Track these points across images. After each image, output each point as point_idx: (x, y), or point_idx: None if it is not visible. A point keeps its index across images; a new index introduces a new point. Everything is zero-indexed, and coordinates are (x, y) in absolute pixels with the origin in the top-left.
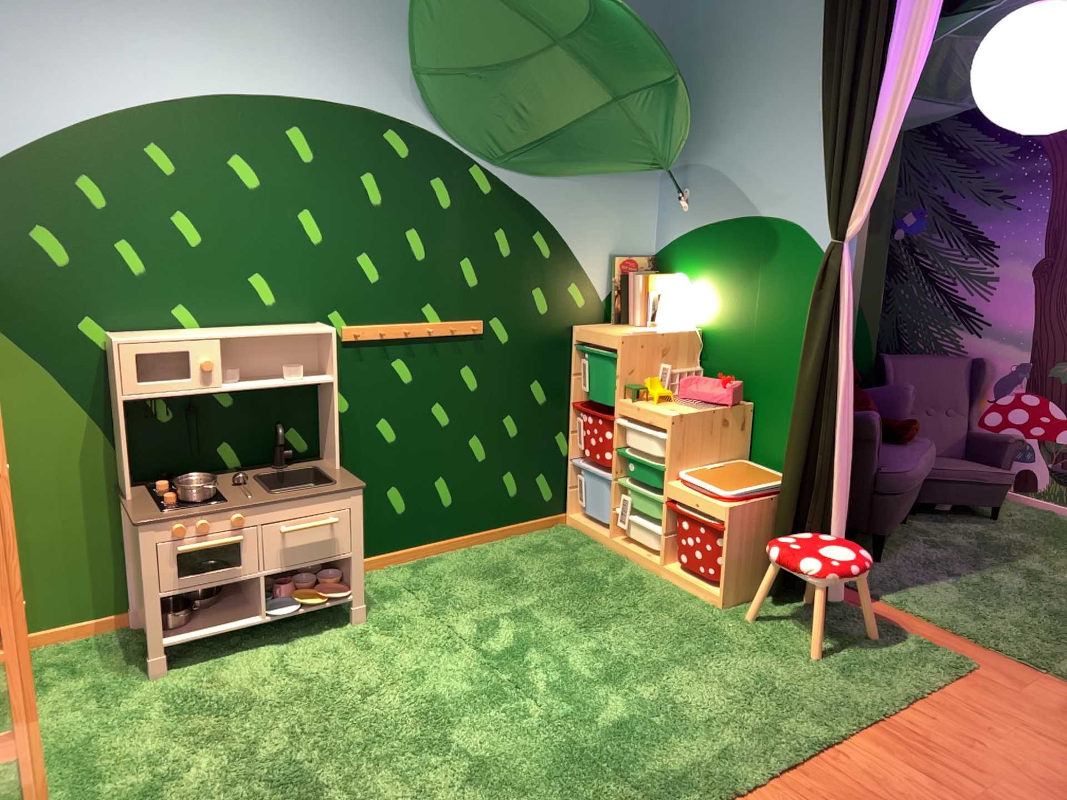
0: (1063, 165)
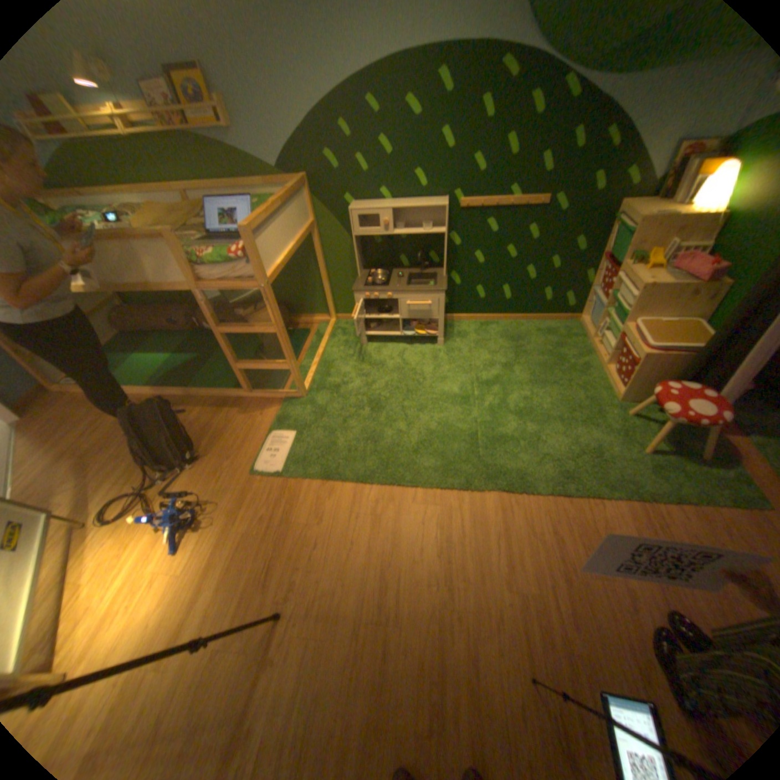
0: None
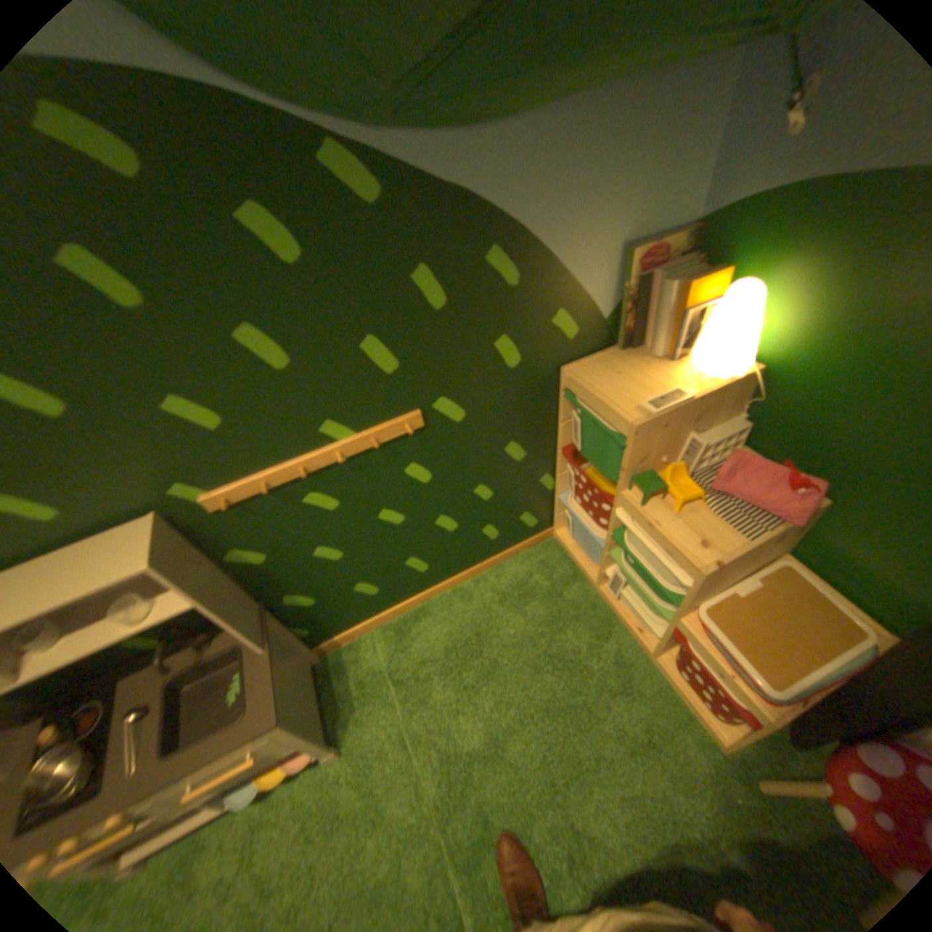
0: None
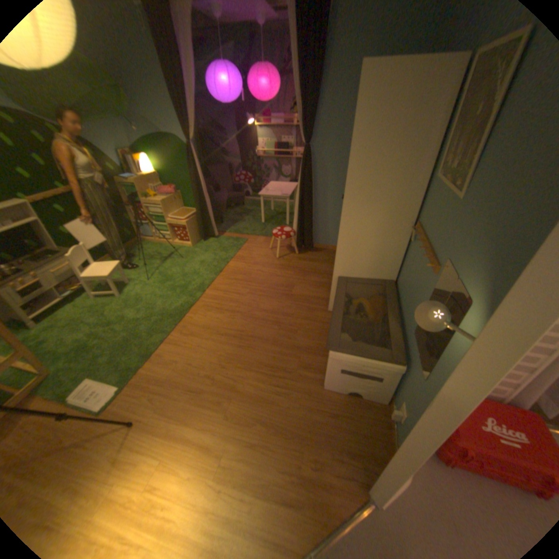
0: (236, 105)
